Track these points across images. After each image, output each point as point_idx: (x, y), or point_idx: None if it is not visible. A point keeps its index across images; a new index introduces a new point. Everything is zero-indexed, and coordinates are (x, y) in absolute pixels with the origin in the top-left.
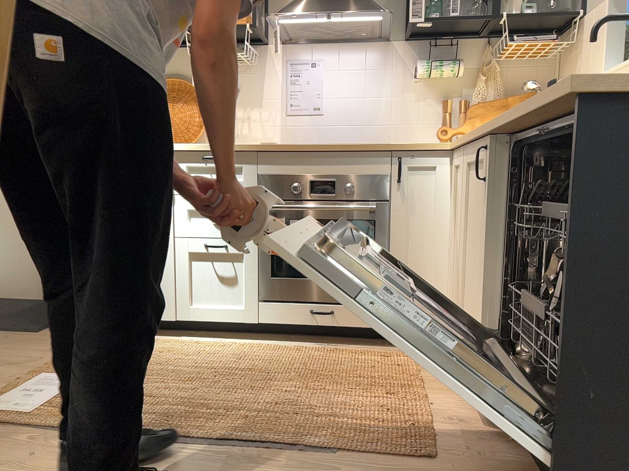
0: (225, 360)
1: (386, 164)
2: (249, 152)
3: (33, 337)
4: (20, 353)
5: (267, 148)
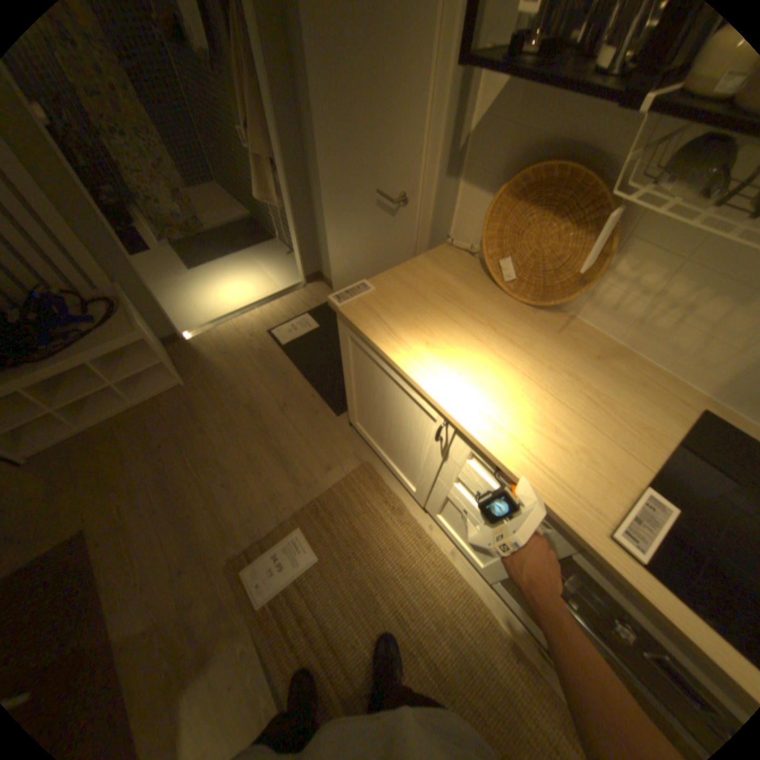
0: (430, 615)
1: None
2: (579, 539)
3: (332, 424)
4: (311, 454)
5: (617, 575)
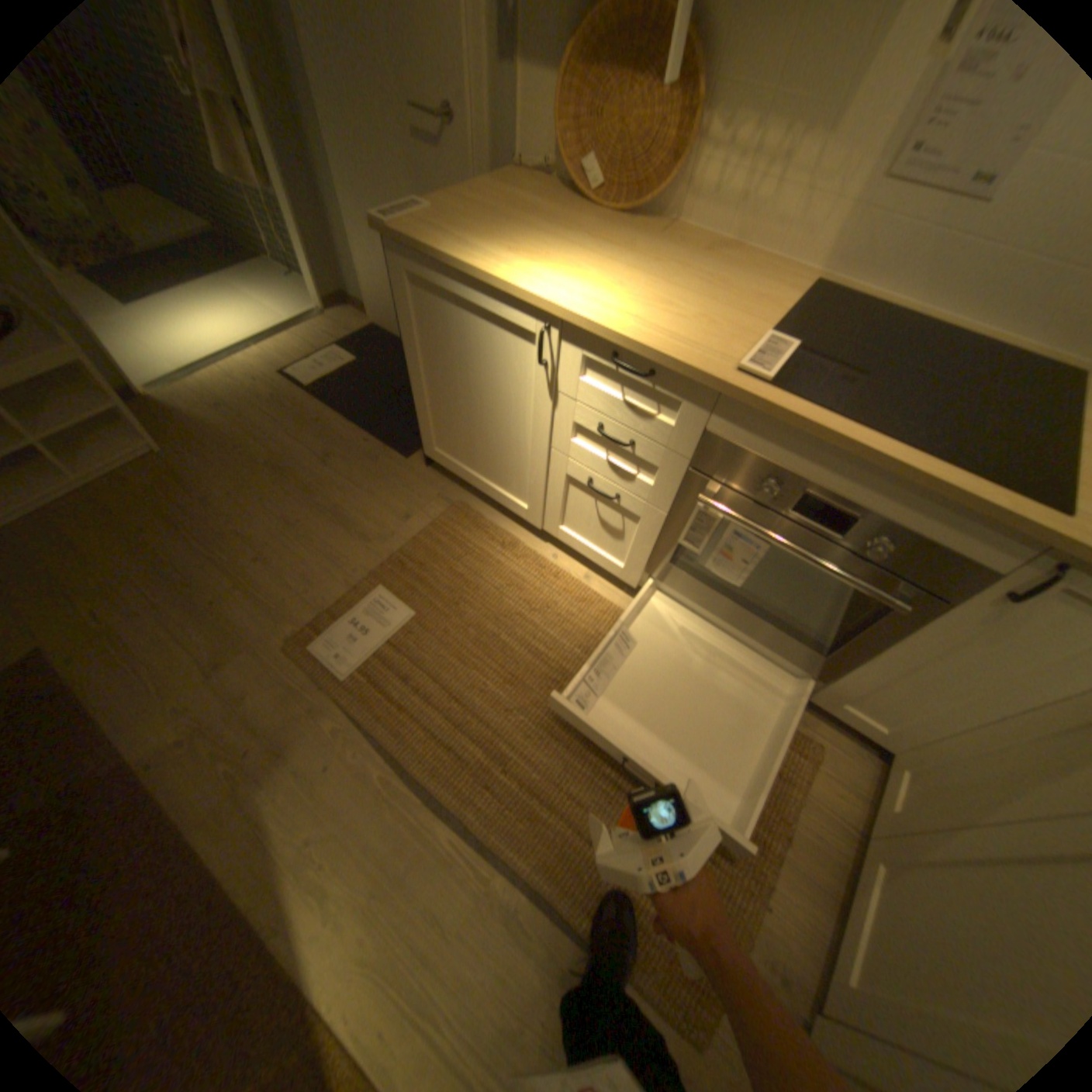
0: (570, 639)
1: (1010, 553)
2: (706, 385)
3: (401, 467)
4: (378, 504)
5: (746, 398)
